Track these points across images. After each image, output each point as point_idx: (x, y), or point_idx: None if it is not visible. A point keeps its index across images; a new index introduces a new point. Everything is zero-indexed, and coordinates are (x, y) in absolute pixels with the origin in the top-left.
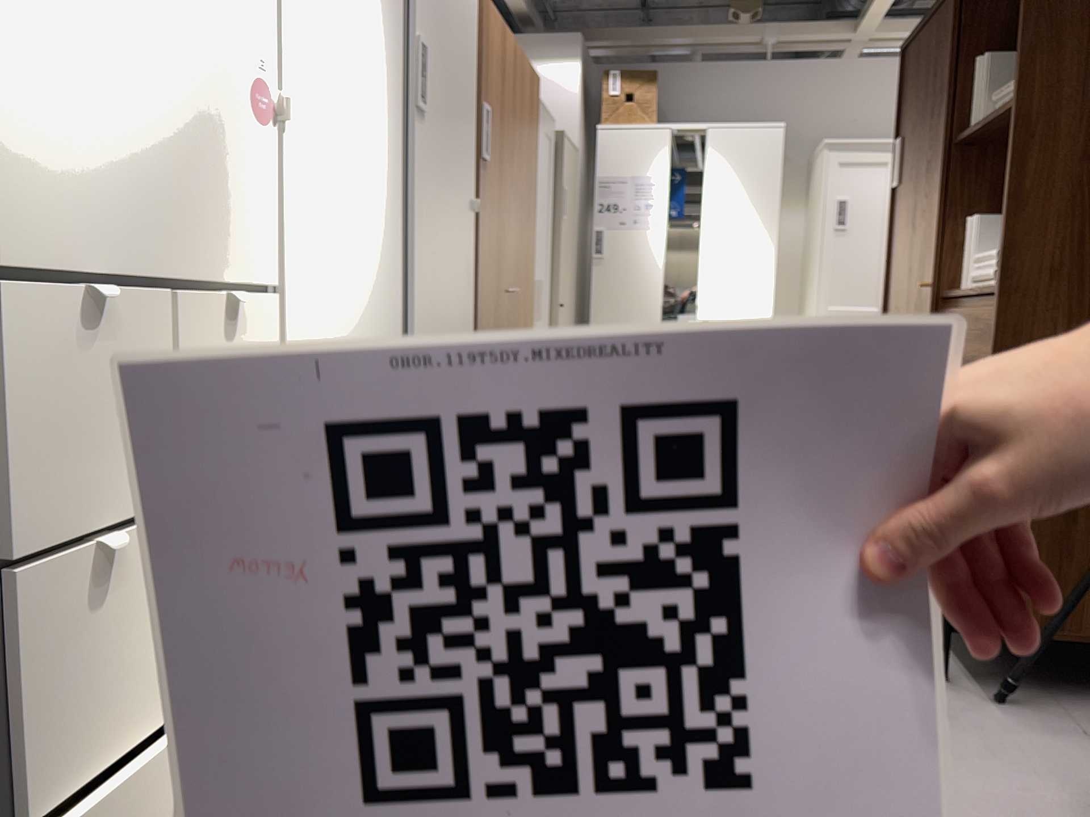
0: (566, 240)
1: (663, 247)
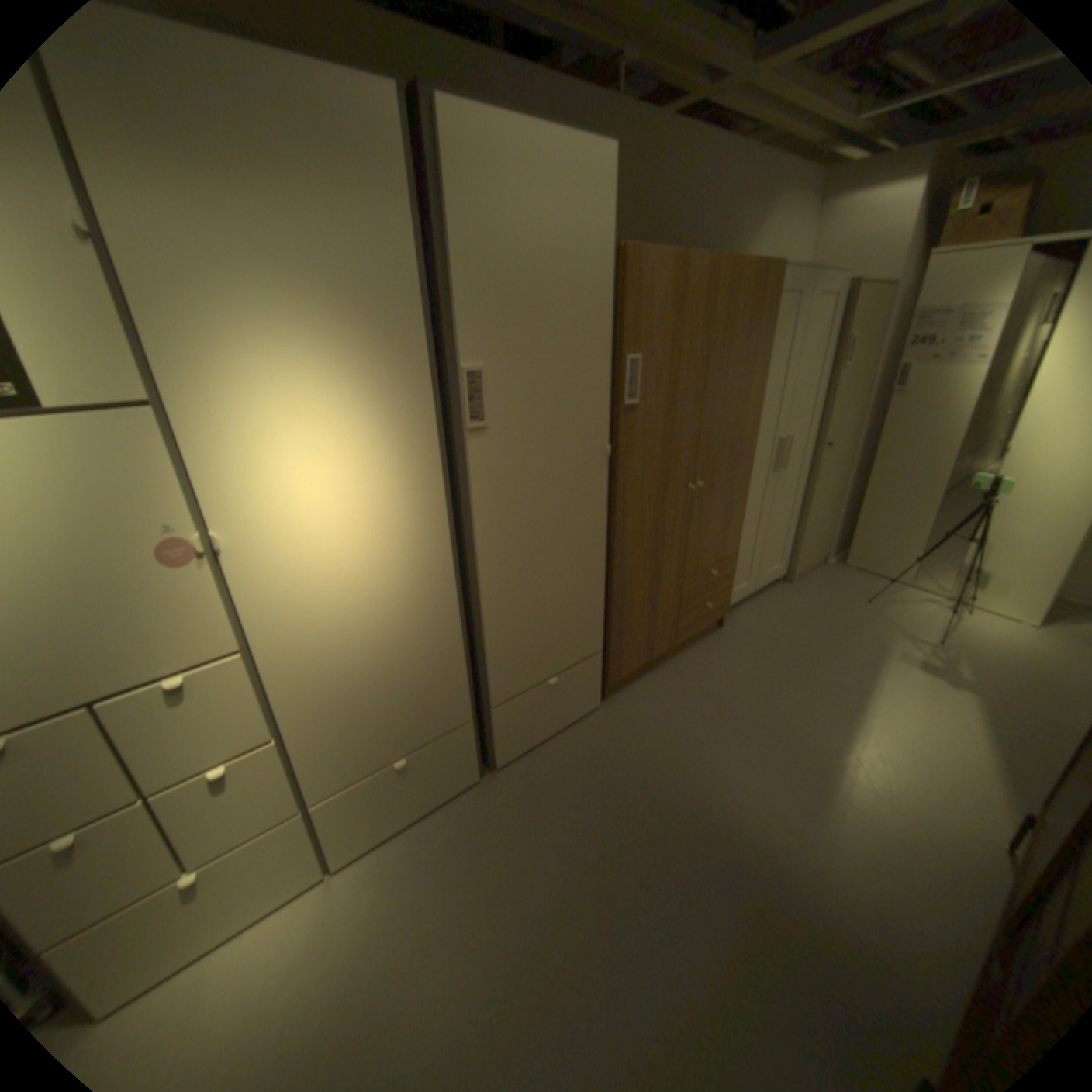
0: (850, 384)
1: (981, 384)
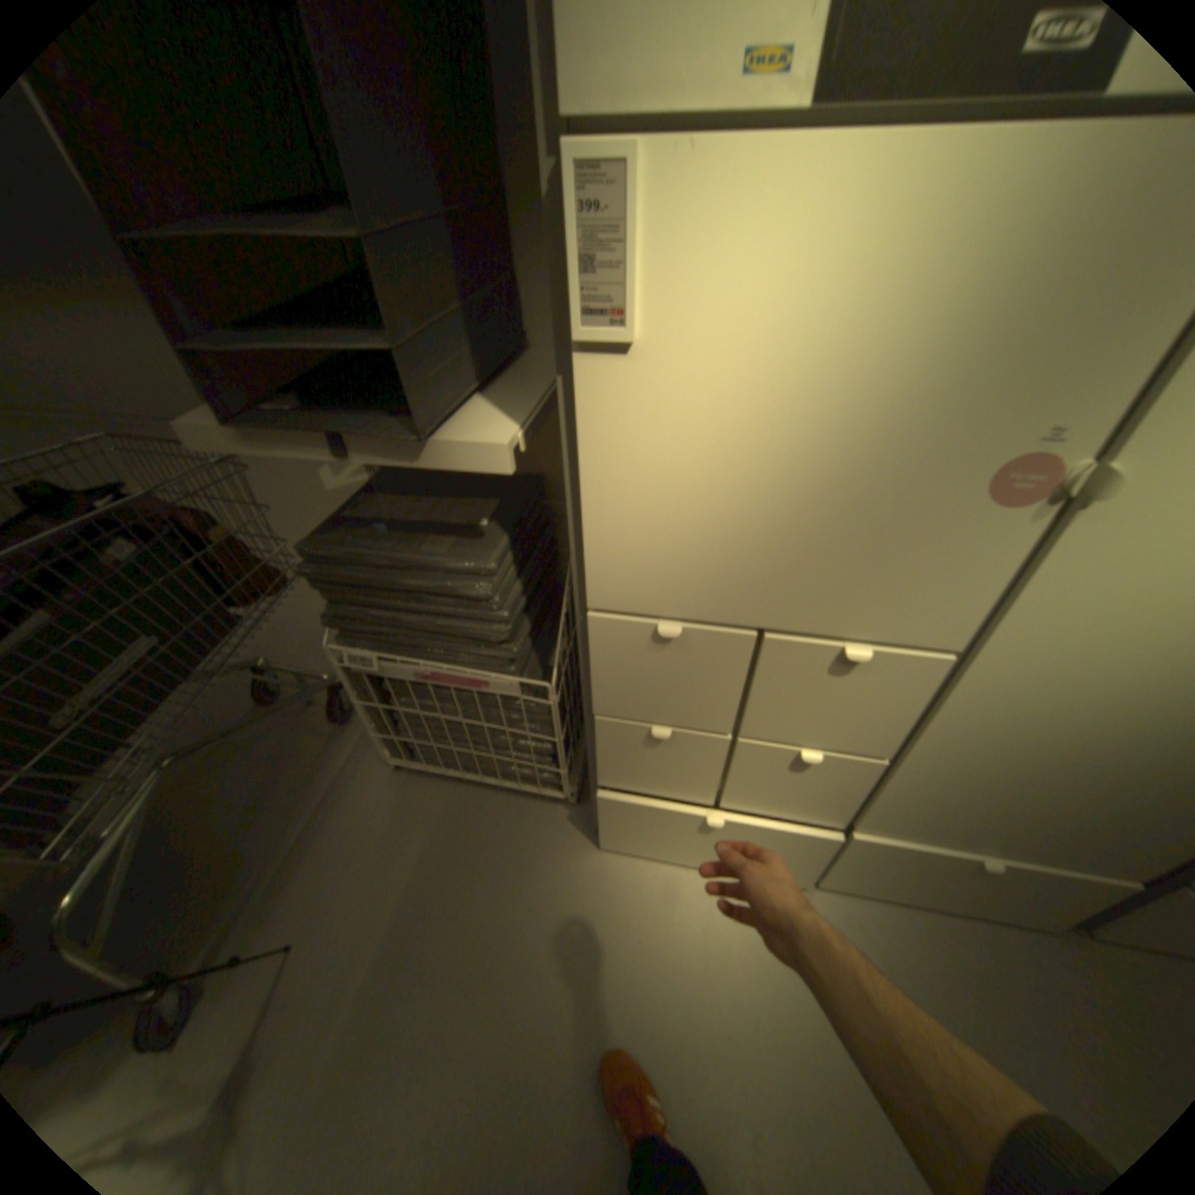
0: None
1: None
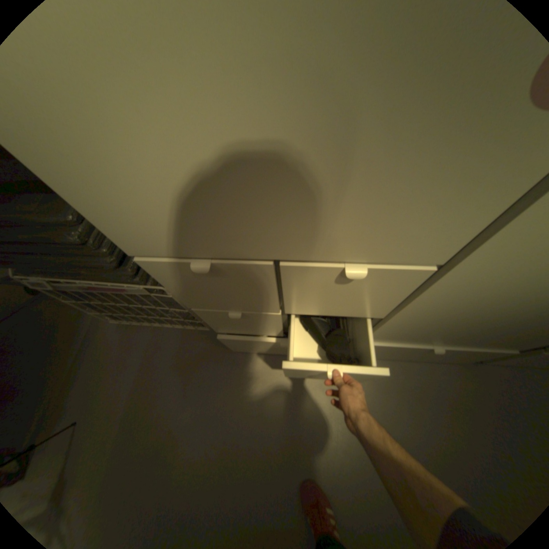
0: None
1: None
